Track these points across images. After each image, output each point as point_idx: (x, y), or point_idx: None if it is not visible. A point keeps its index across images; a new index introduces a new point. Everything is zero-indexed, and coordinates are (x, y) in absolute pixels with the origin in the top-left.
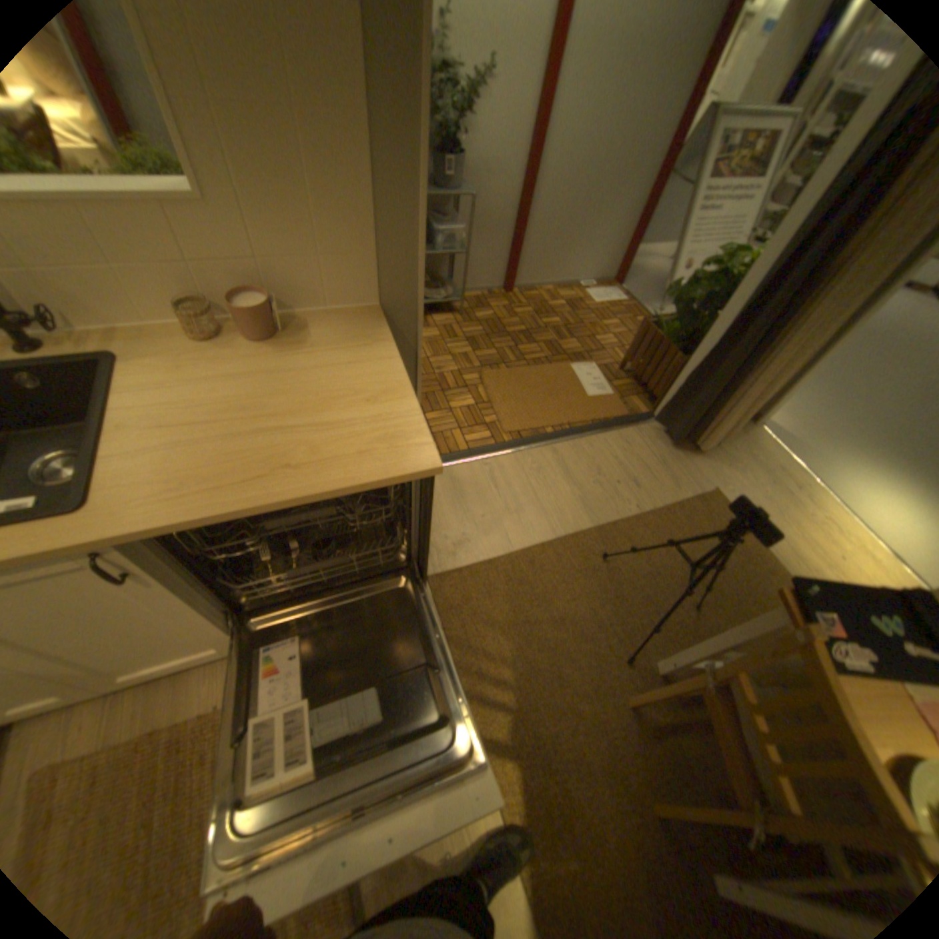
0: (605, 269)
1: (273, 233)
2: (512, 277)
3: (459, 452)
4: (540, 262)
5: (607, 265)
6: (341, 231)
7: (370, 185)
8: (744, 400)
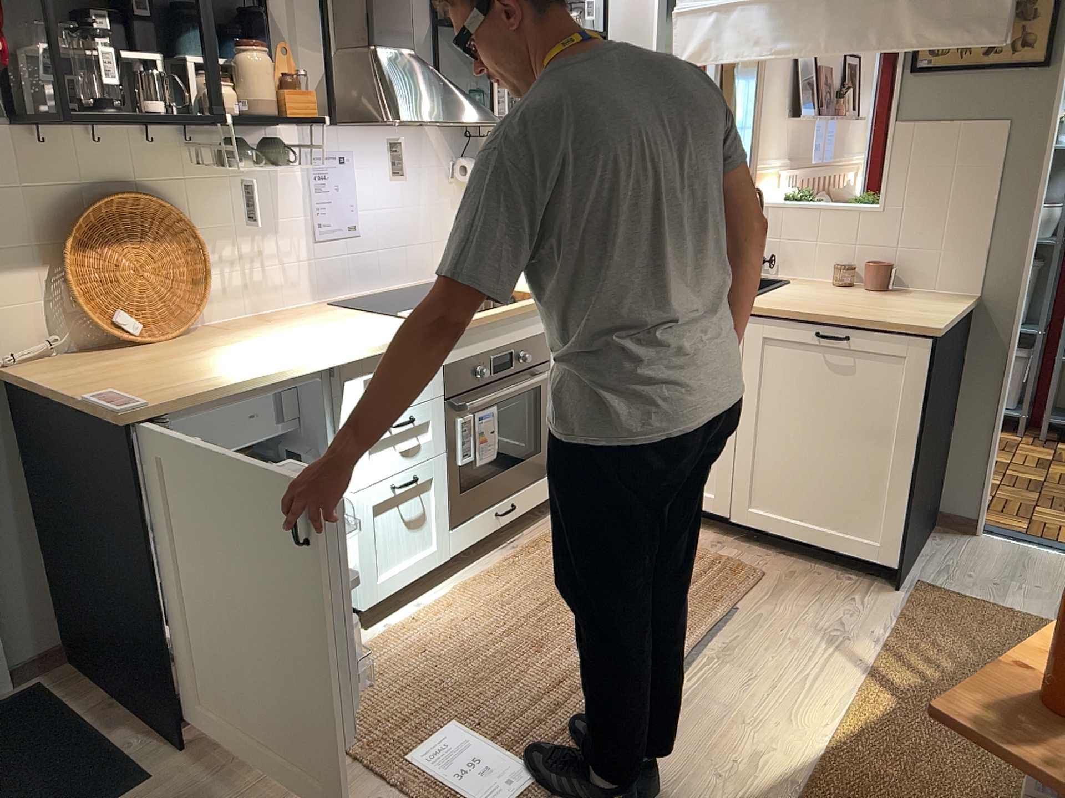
0: None
1: (917, 231)
2: None
3: (1060, 539)
4: None
5: None
6: (966, 234)
7: (996, 206)
8: None
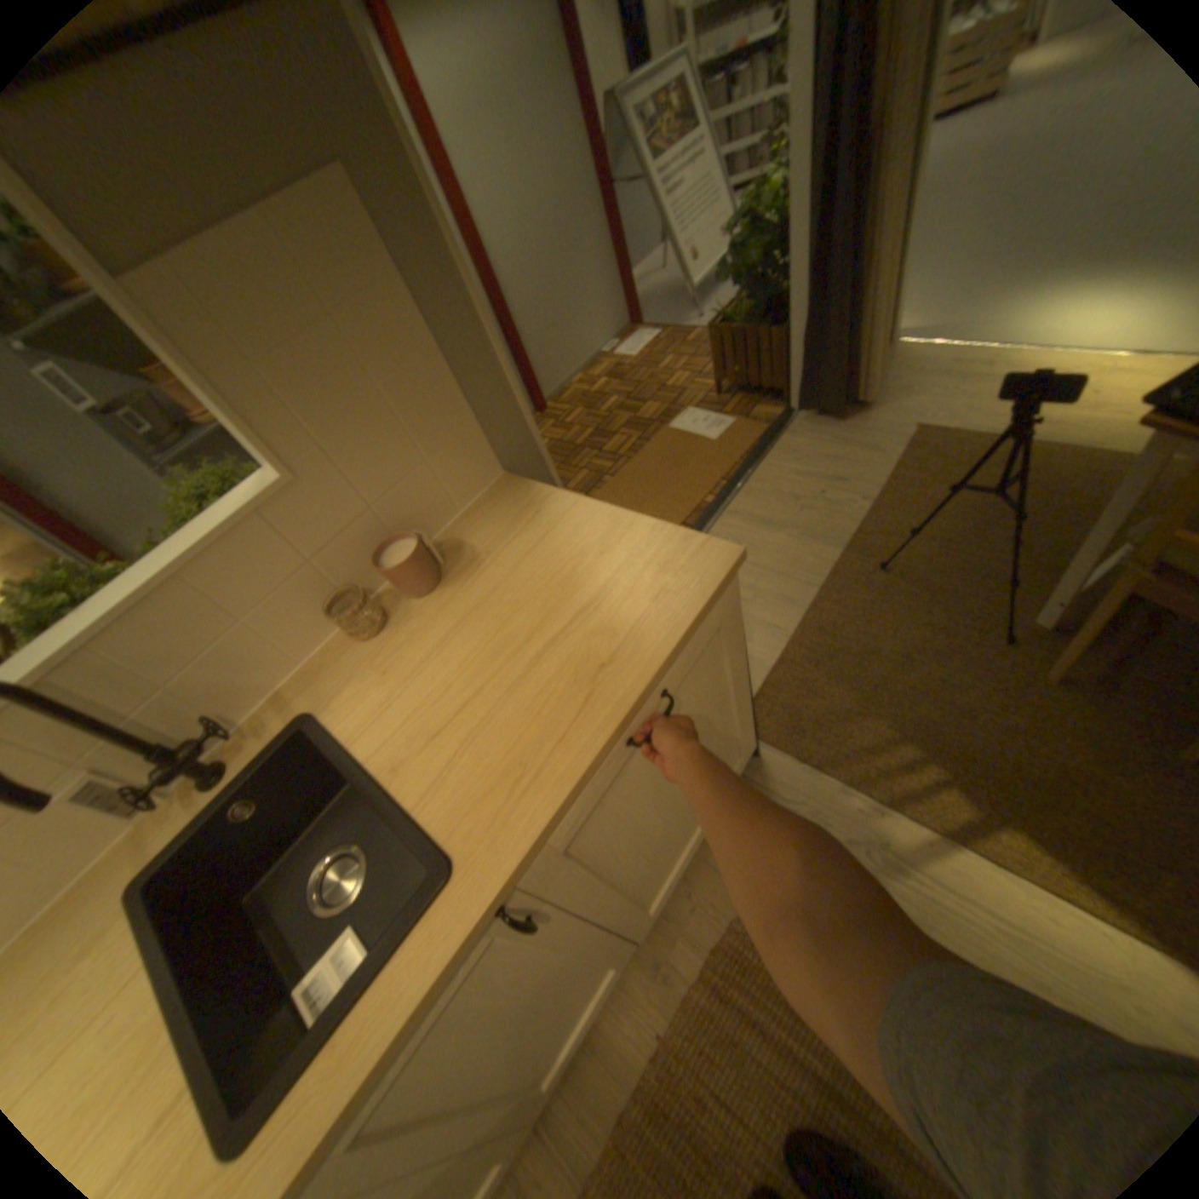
0: (616, 320)
1: (374, 465)
2: (537, 392)
3: None
4: (552, 358)
5: (615, 314)
6: (434, 416)
7: (435, 347)
8: (871, 322)
